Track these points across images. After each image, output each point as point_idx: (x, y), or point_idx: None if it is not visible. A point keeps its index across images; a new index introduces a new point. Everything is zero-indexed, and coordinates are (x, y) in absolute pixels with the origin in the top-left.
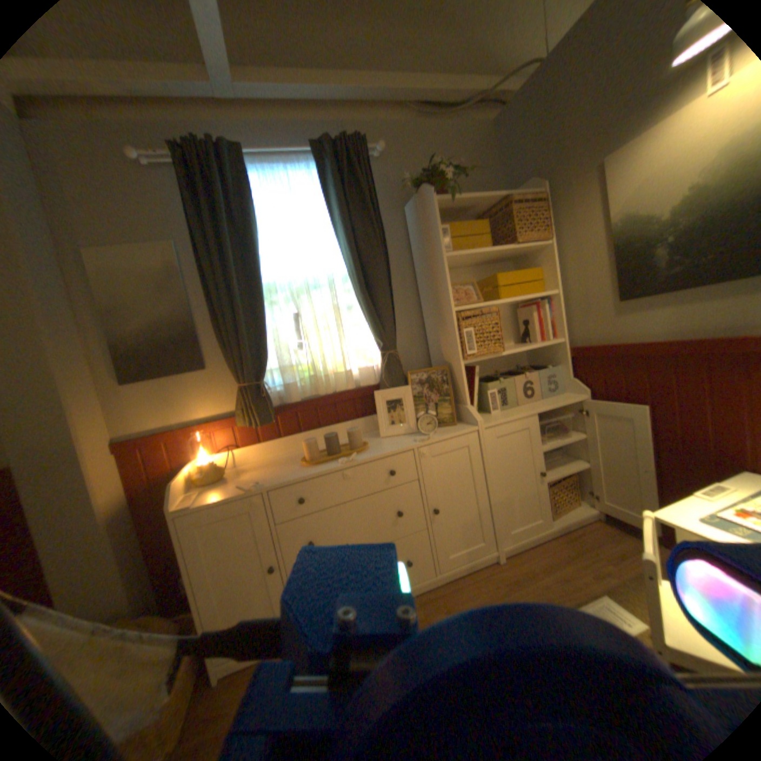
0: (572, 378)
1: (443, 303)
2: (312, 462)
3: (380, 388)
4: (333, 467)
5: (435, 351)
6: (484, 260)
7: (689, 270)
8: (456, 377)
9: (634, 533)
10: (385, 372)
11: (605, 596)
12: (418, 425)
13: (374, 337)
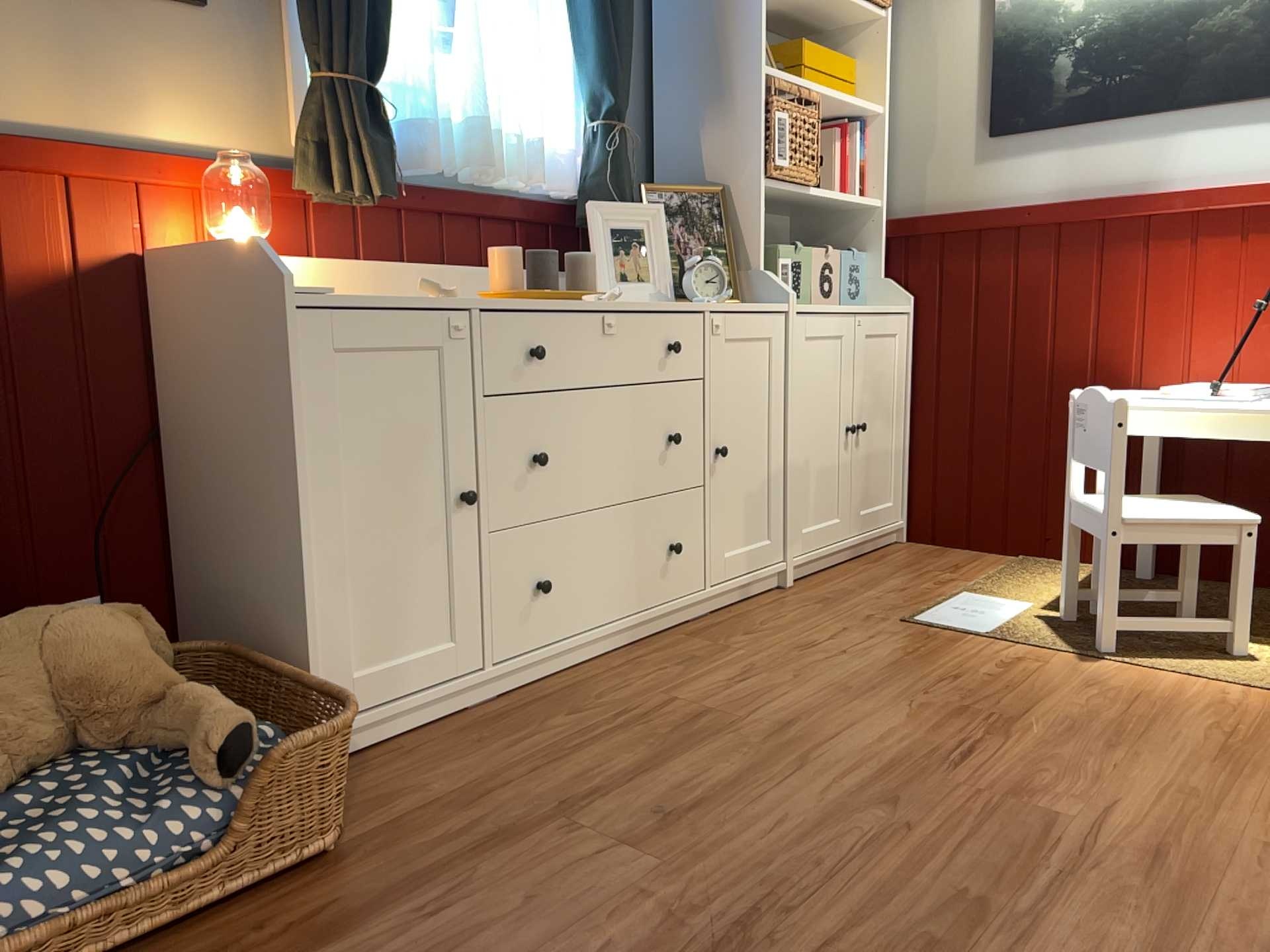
0: (883, 278)
1: (739, 55)
2: (527, 291)
3: (582, 208)
4: (584, 304)
5: (678, 165)
6: (773, 11)
7: (1095, 97)
8: (739, 215)
9: (954, 547)
10: (611, 168)
11: (963, 592)
12: (682, 287)
13: (593, 84)
